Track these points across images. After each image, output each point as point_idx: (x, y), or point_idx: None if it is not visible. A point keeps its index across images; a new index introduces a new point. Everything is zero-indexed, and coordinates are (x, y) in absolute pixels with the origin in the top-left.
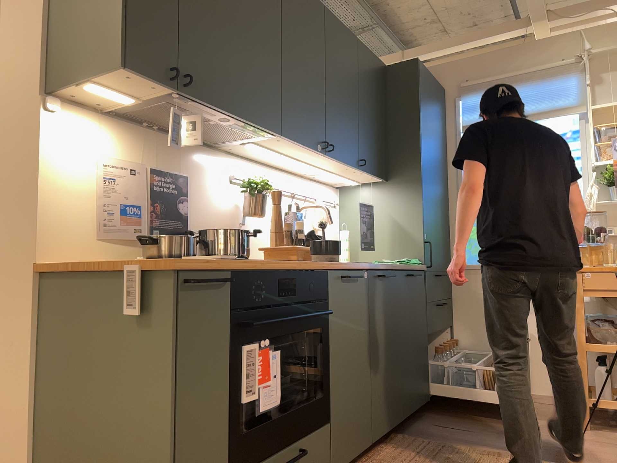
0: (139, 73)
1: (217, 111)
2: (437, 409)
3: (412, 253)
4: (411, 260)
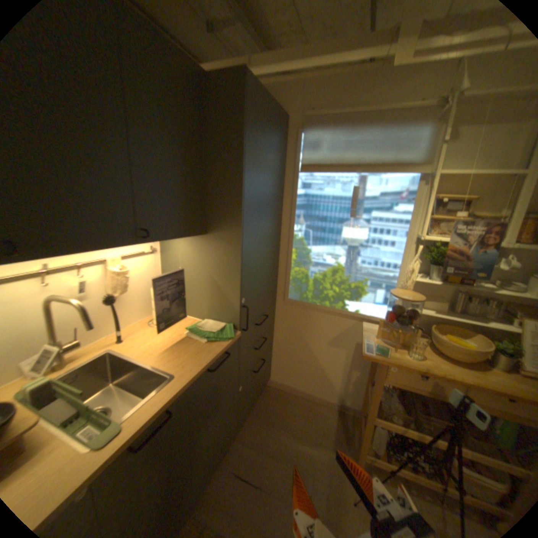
0: None
1: None
2: (245, 430)
3: (228, 316)
4: (225, 327)
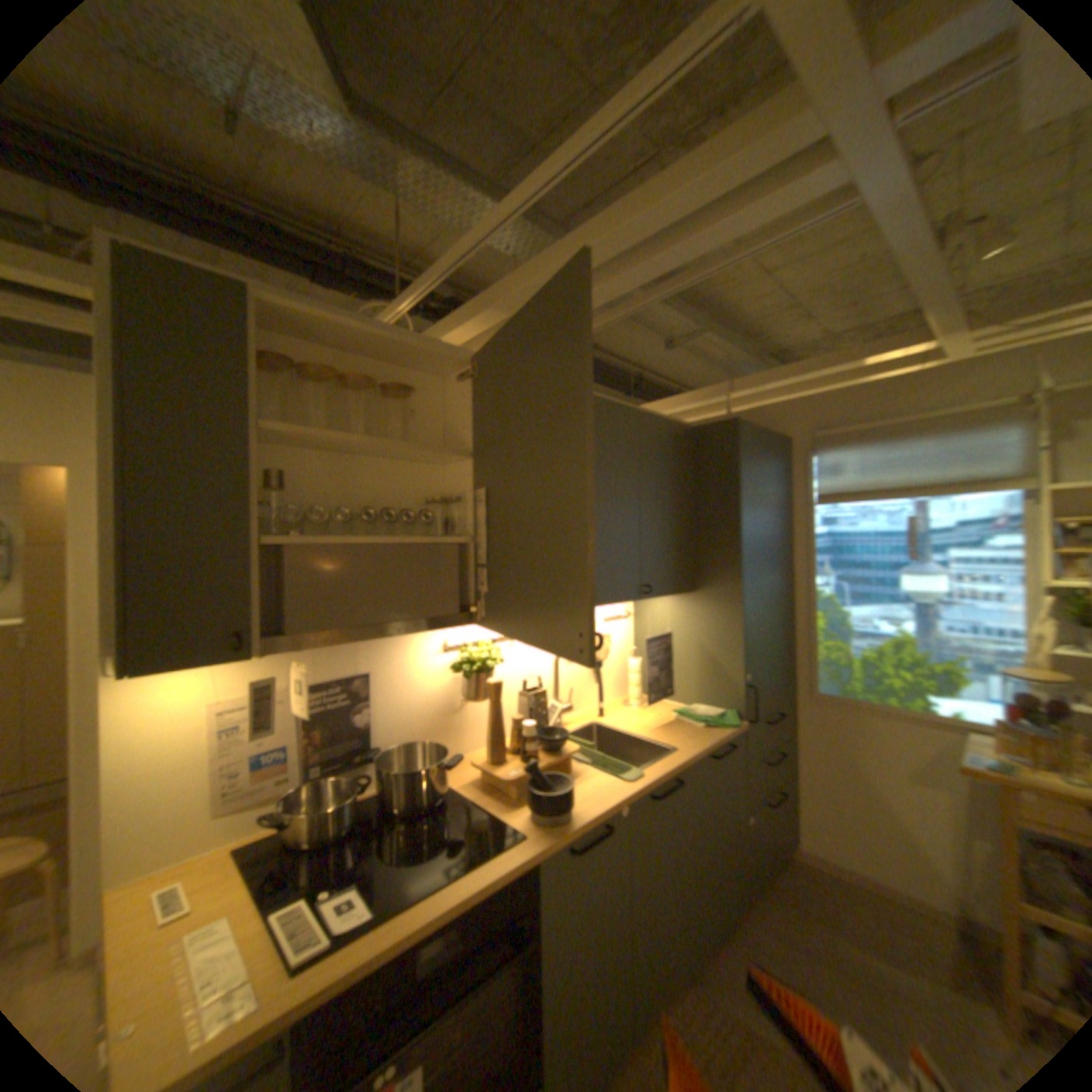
0: (167, 667)
1: (353, 642)
2: (764, 913)
3: (729, 700)
4: (725, 714)
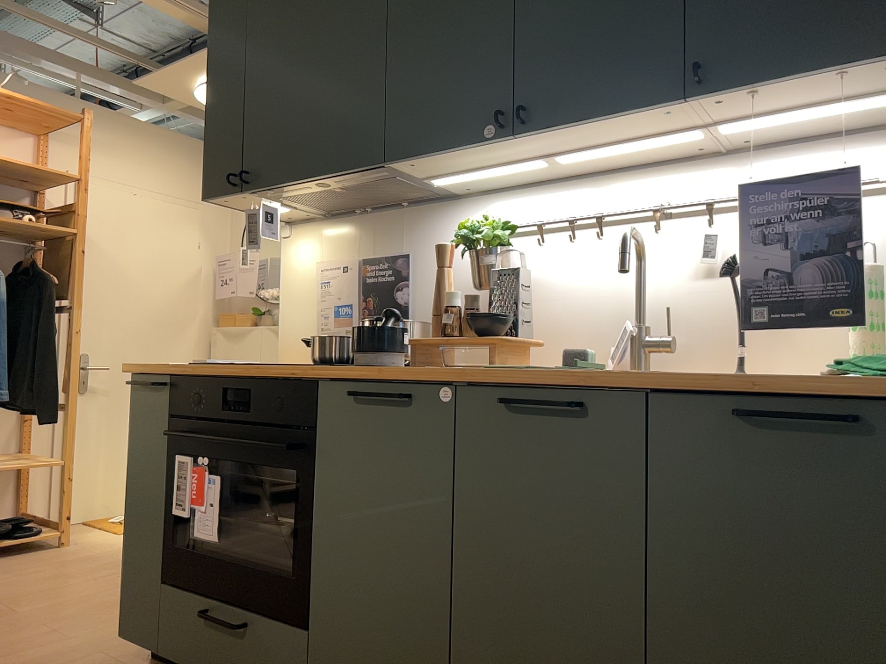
0: (217, 196)
1: (295, 185)
2: None
3: None
4: None
